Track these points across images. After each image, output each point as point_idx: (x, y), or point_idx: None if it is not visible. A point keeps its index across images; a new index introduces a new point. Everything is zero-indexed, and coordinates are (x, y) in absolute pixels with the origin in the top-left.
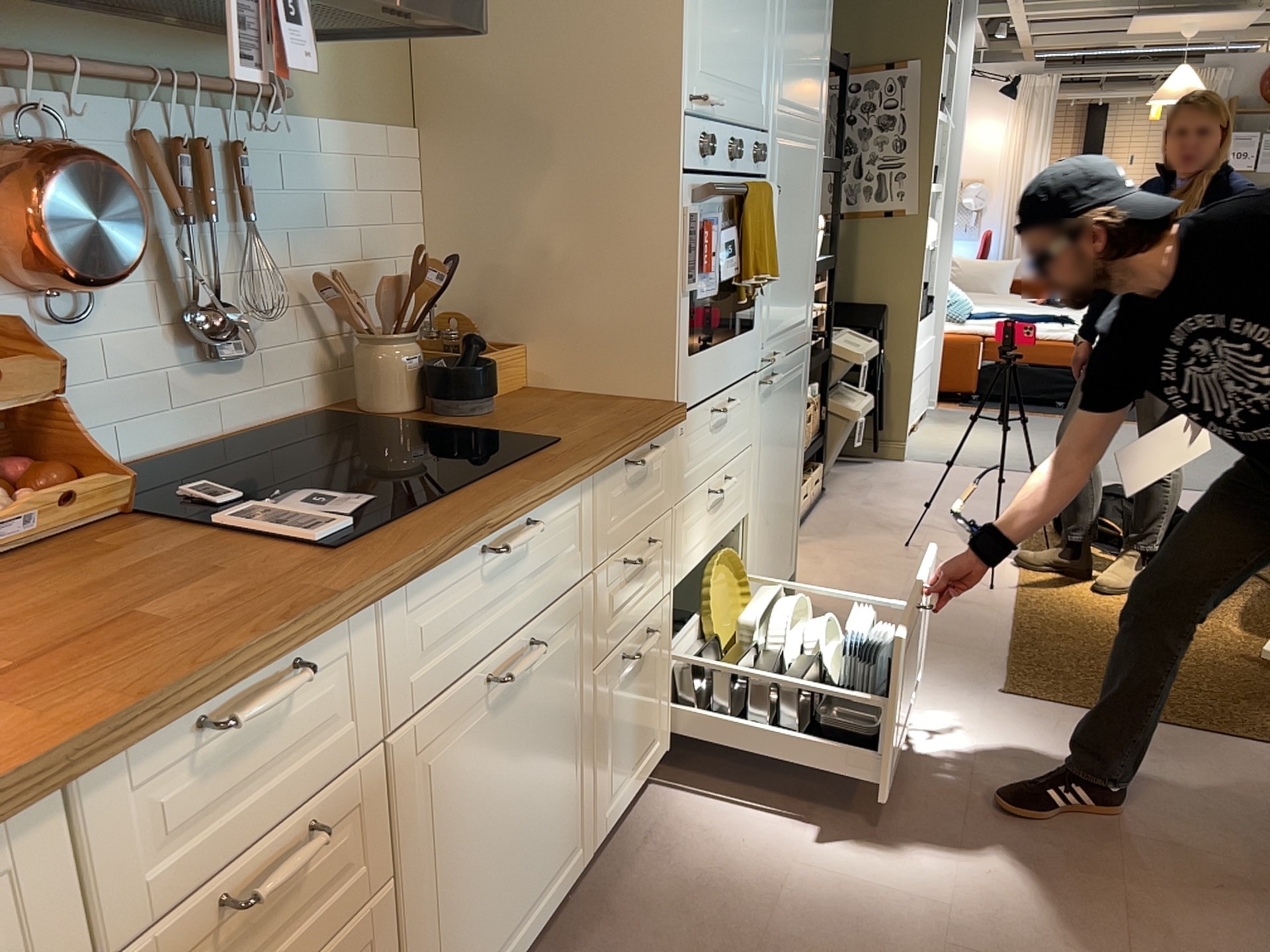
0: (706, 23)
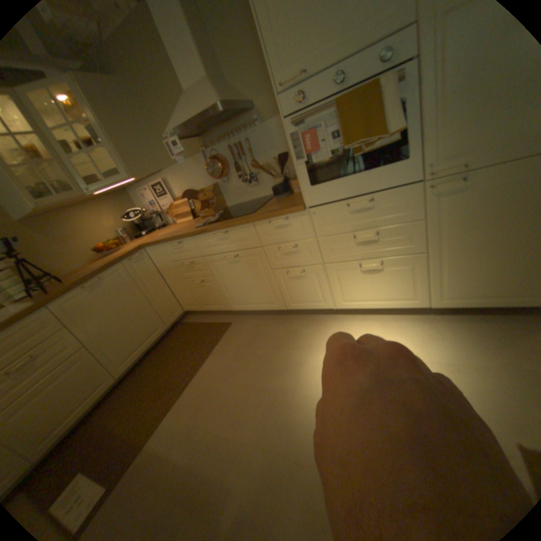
0: (283, 37)
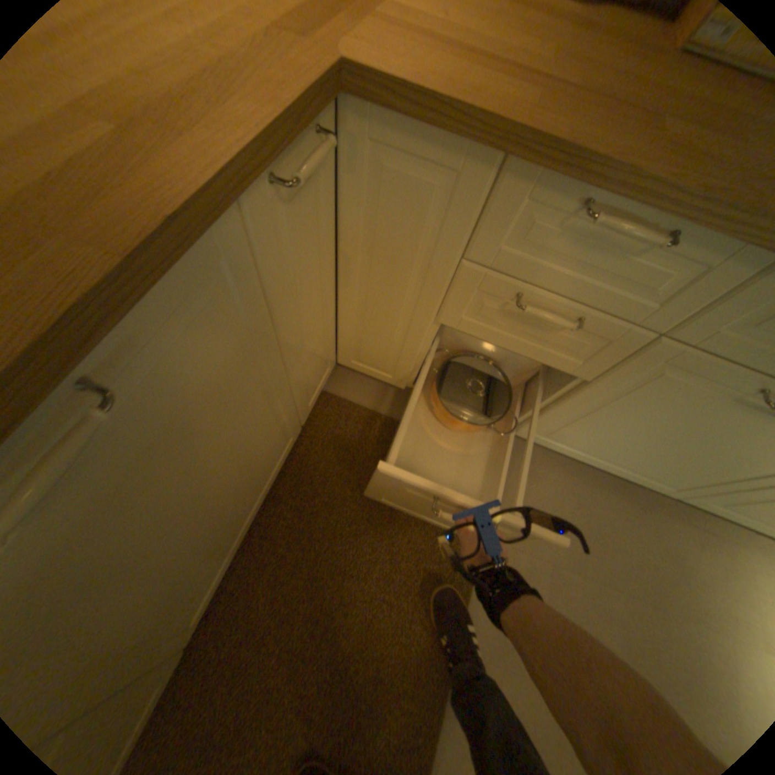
0: None
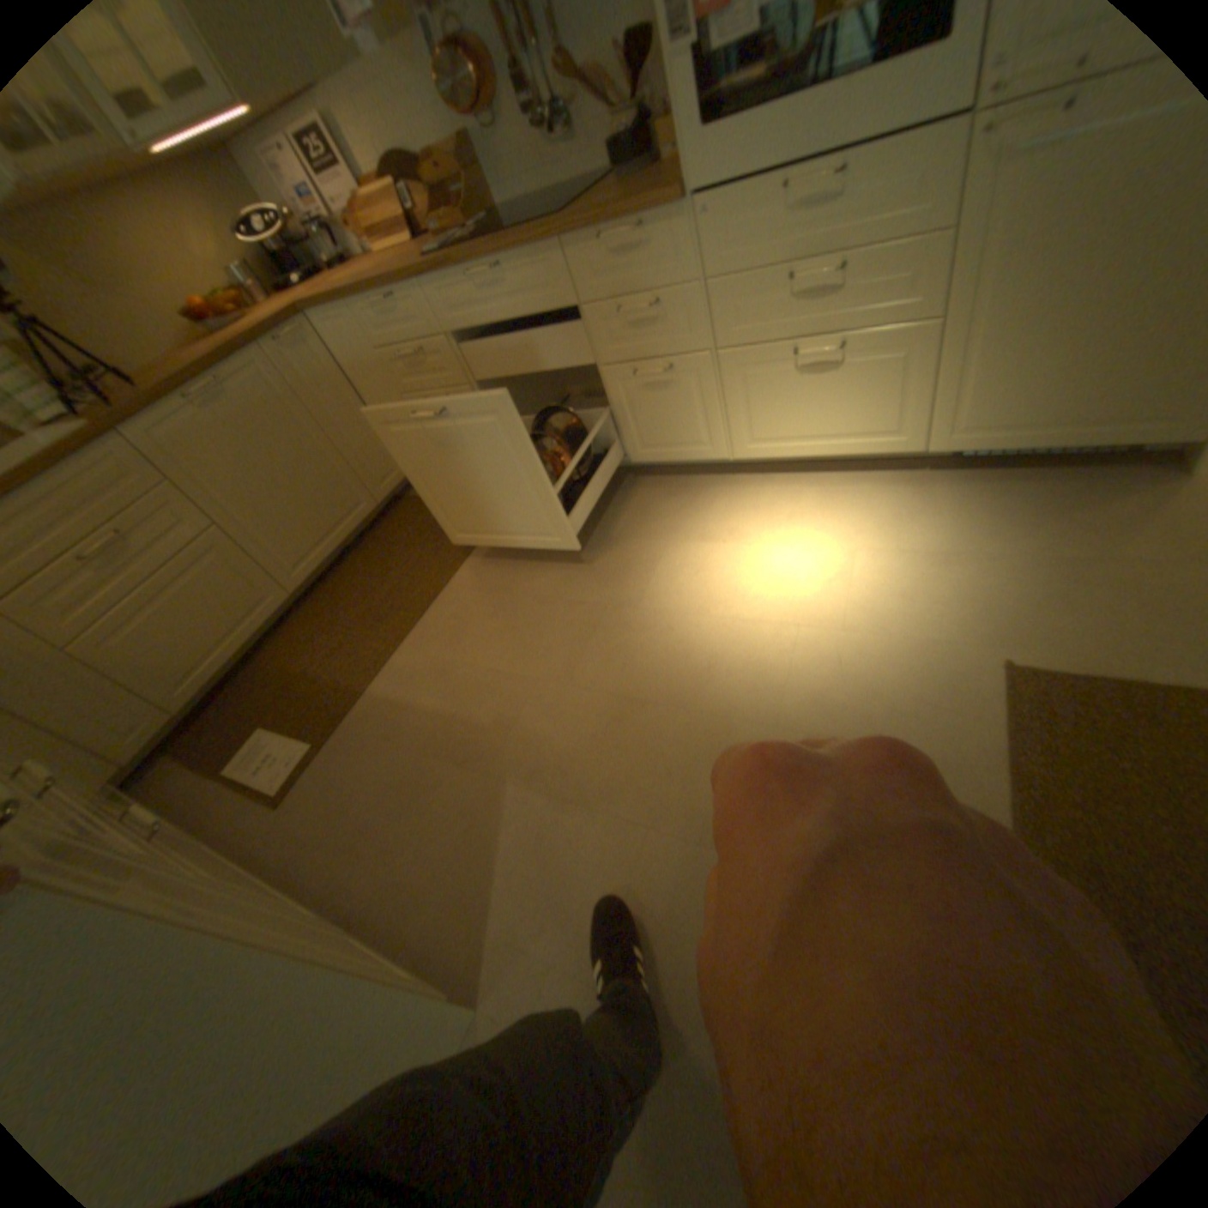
0: None
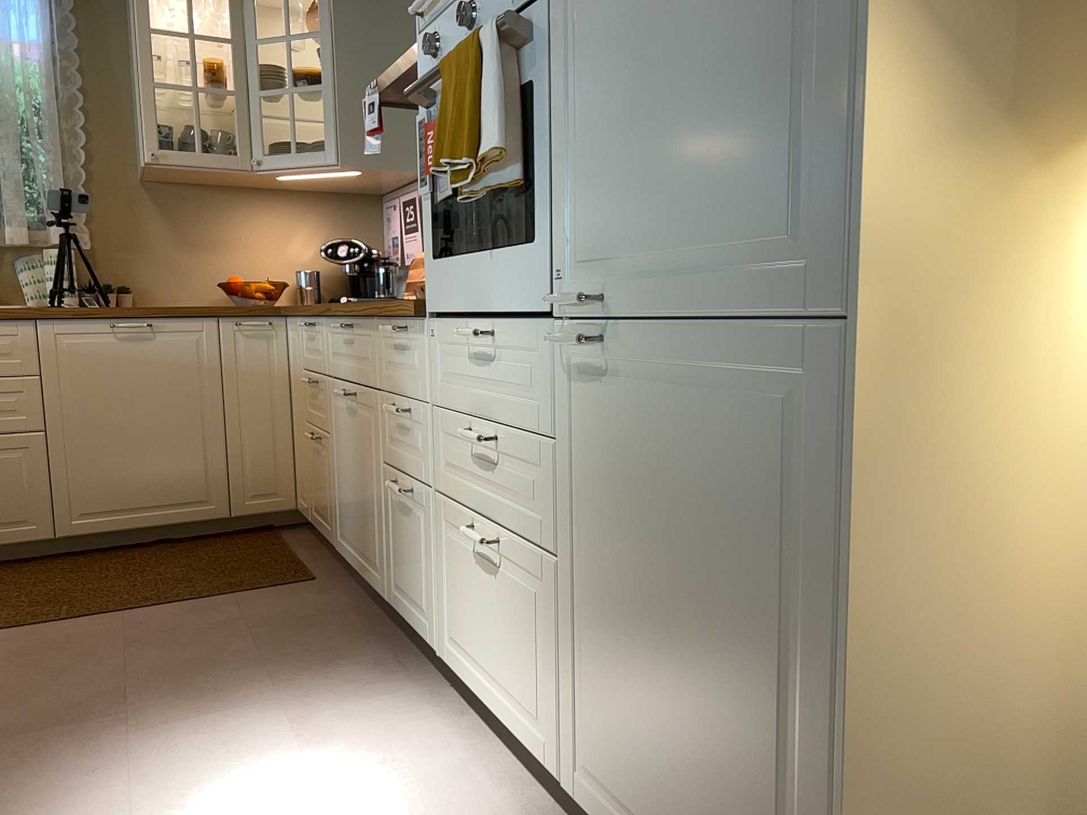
0: None
